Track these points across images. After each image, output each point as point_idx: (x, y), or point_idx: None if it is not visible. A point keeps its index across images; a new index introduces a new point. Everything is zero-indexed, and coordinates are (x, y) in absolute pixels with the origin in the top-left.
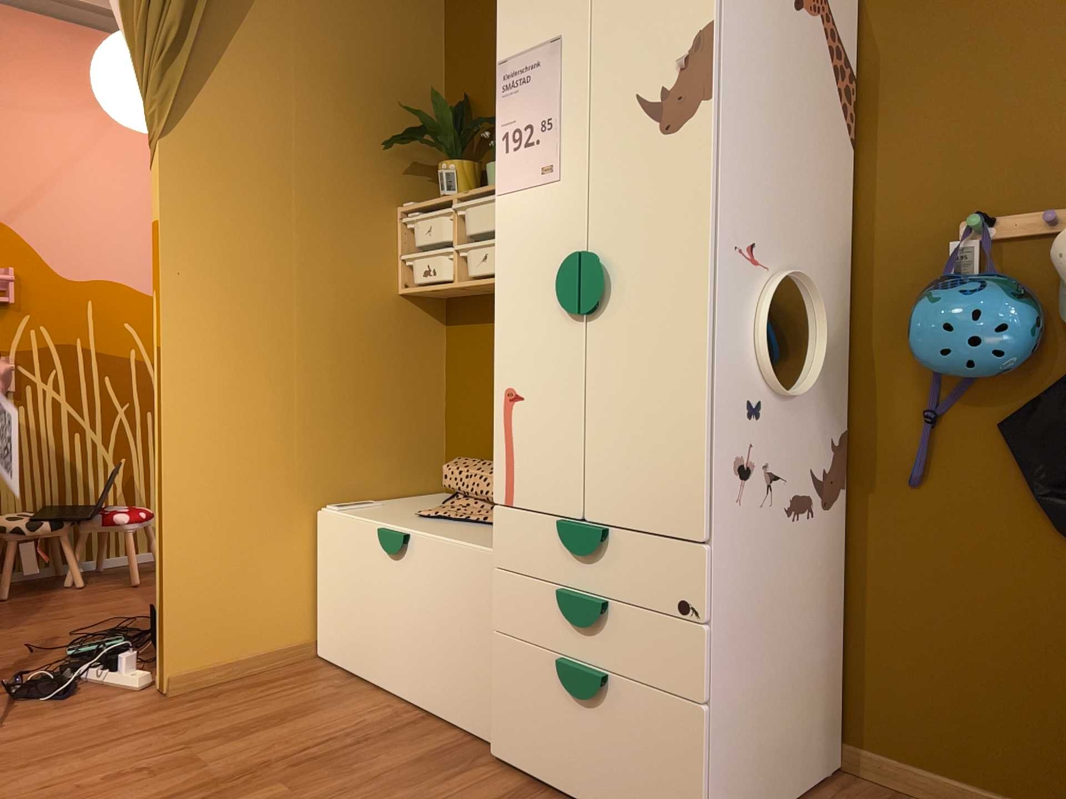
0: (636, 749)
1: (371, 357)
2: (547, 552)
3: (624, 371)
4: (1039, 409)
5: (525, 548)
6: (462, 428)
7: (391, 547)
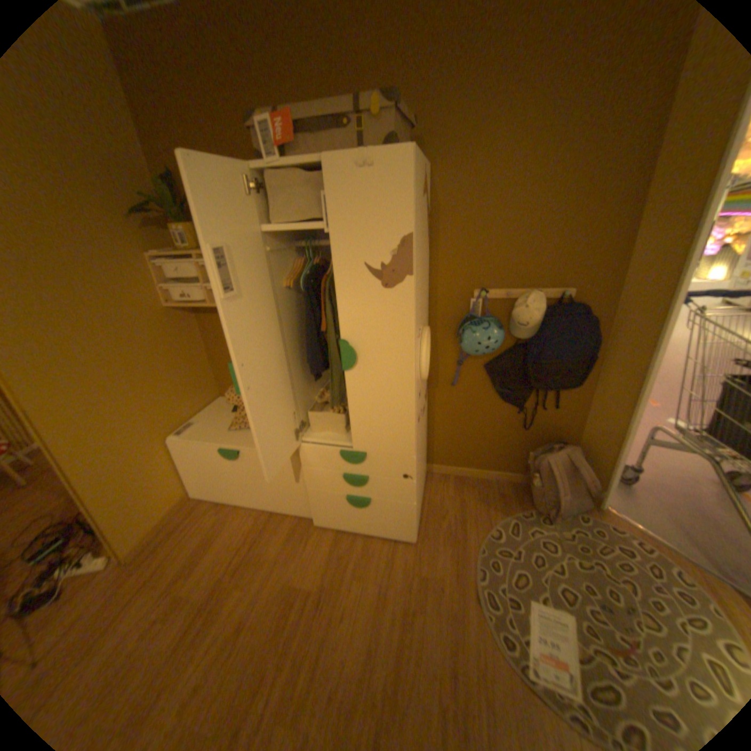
0: (385, 518)
1: (162, 351)
2: (333, 461)
3: (369, 395)
4: (500, 363)
5: (320, 459)
6: (223, 367)
7: (230, 458)
